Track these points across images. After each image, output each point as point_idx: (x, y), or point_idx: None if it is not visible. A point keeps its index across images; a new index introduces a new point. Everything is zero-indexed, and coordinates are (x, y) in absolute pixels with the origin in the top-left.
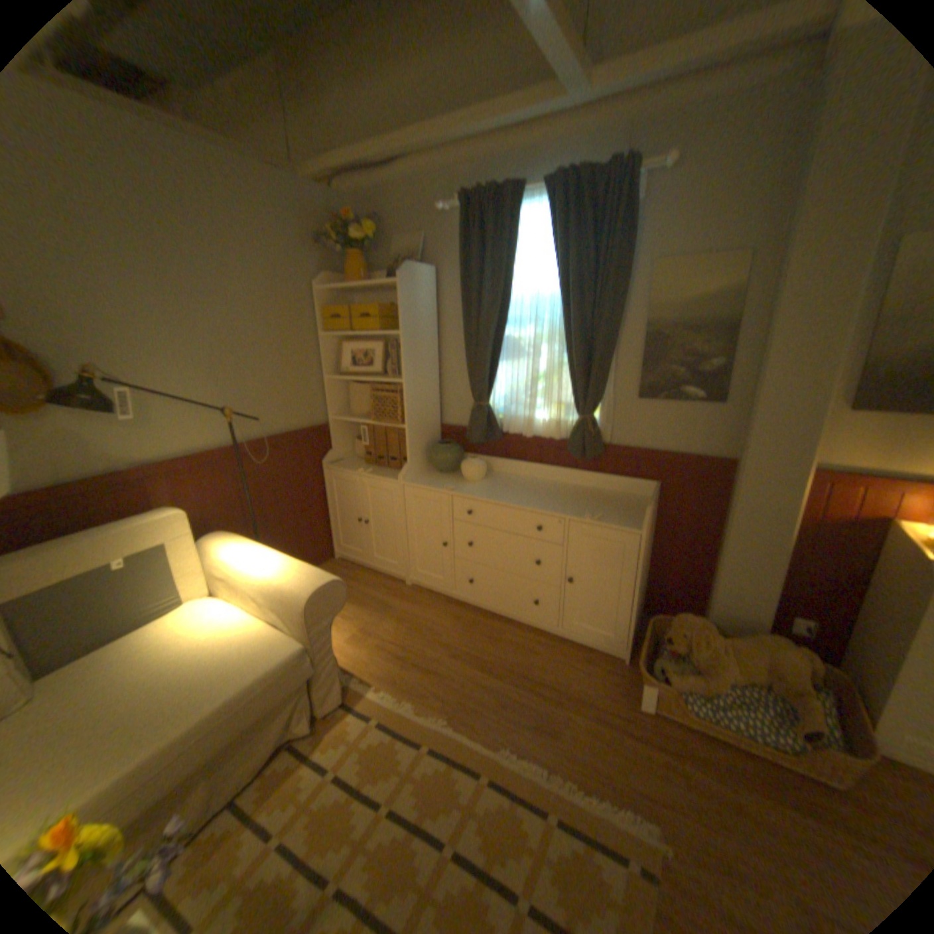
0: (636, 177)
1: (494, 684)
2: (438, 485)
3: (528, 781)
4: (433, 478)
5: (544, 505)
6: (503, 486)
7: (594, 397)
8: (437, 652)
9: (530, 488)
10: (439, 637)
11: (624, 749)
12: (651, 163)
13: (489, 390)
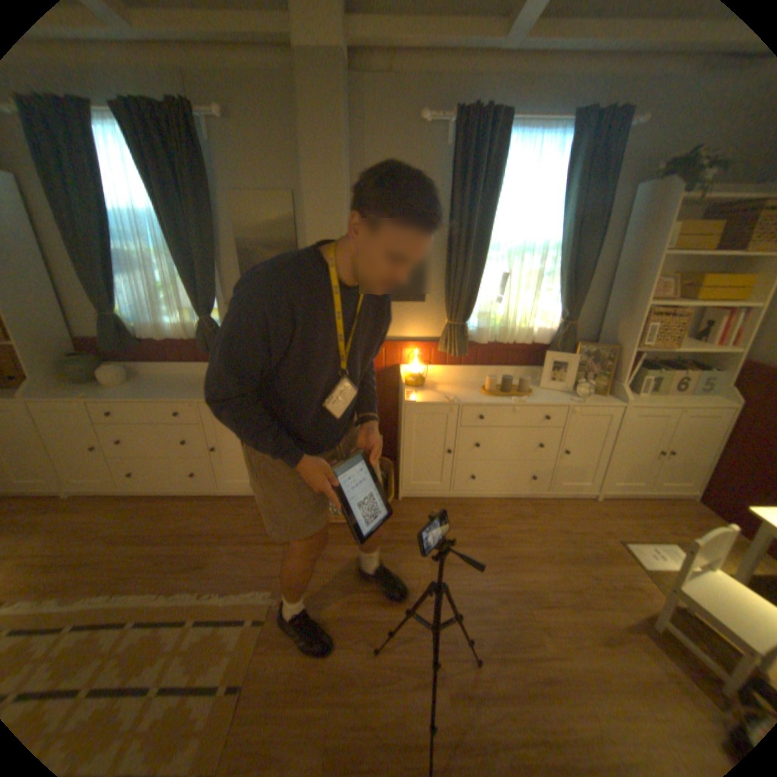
0: (189, 120)
1: (151, 551)
2: (68, 396)
3: (171, 608)
4: (65, 390)
5: (177, 395)
6: (143, 387)
7: (205, 302)
8: (93, 547)
9: (170, 384)
10: (97, 533)
11: (255, 555)
12: (200, 111)
13: (110, 301)
